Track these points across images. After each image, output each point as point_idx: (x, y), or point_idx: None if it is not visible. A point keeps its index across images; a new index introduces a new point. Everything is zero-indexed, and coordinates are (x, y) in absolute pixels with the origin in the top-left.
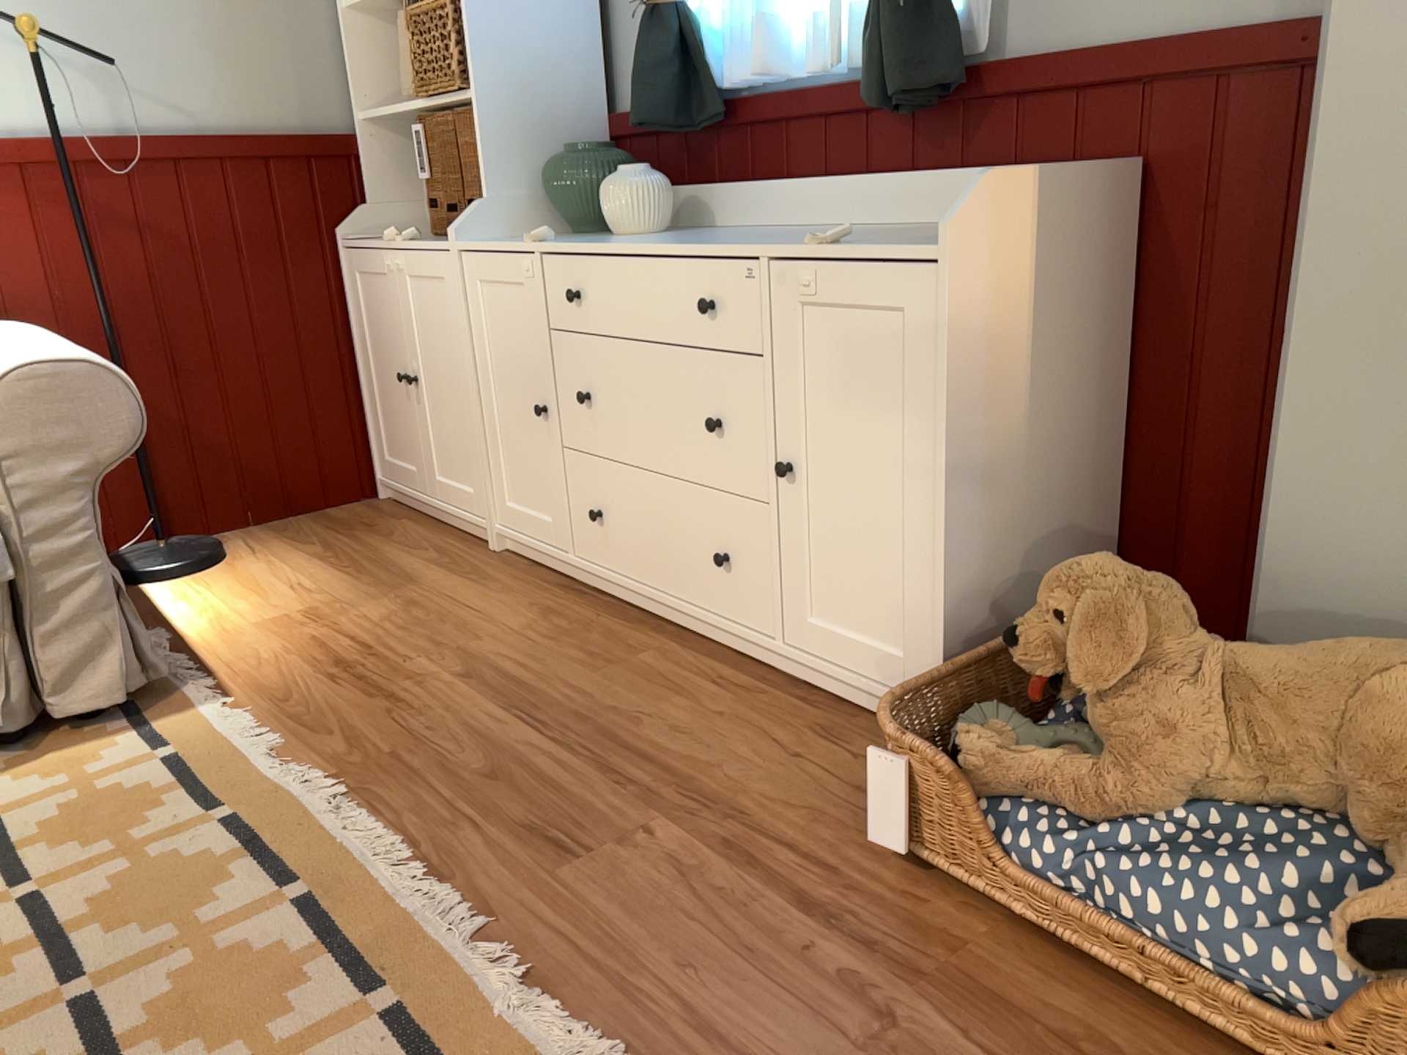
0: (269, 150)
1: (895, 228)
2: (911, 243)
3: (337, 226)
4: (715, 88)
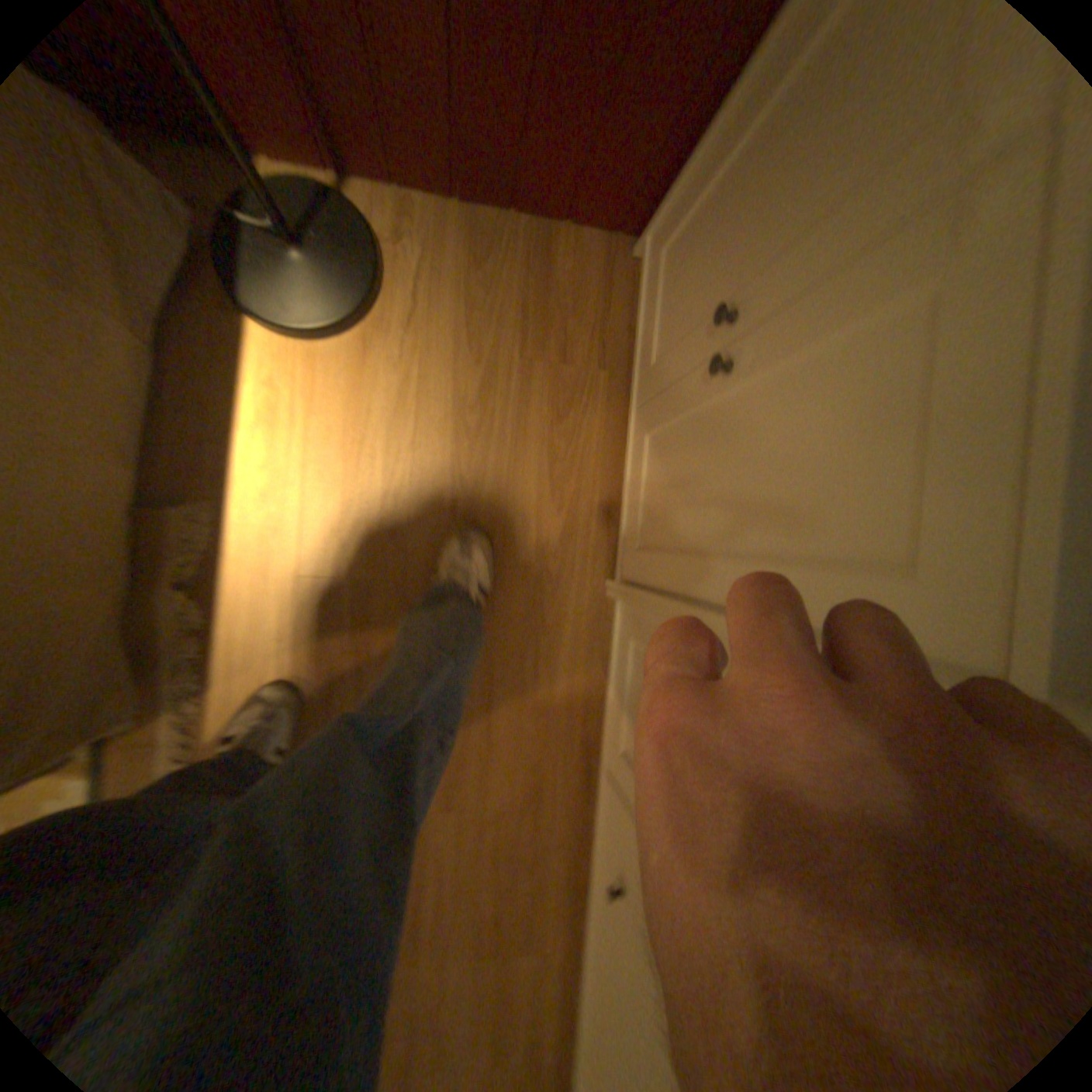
0: None
1: None
2: None
3: None
4: None
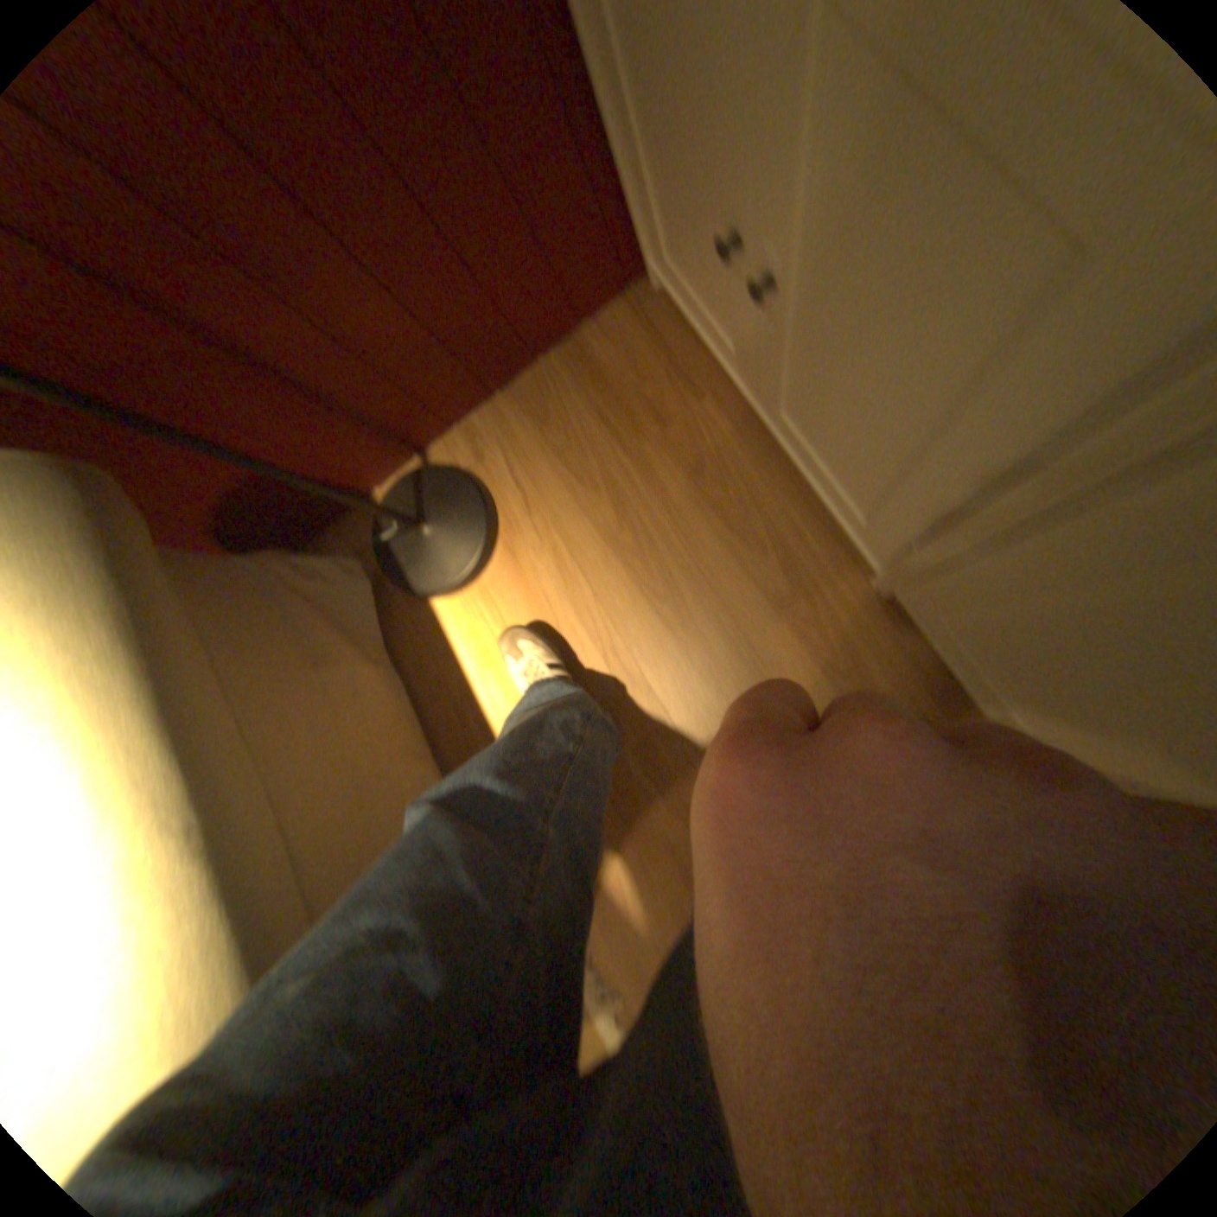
0: None
1: None
2: None
3: None
4: None
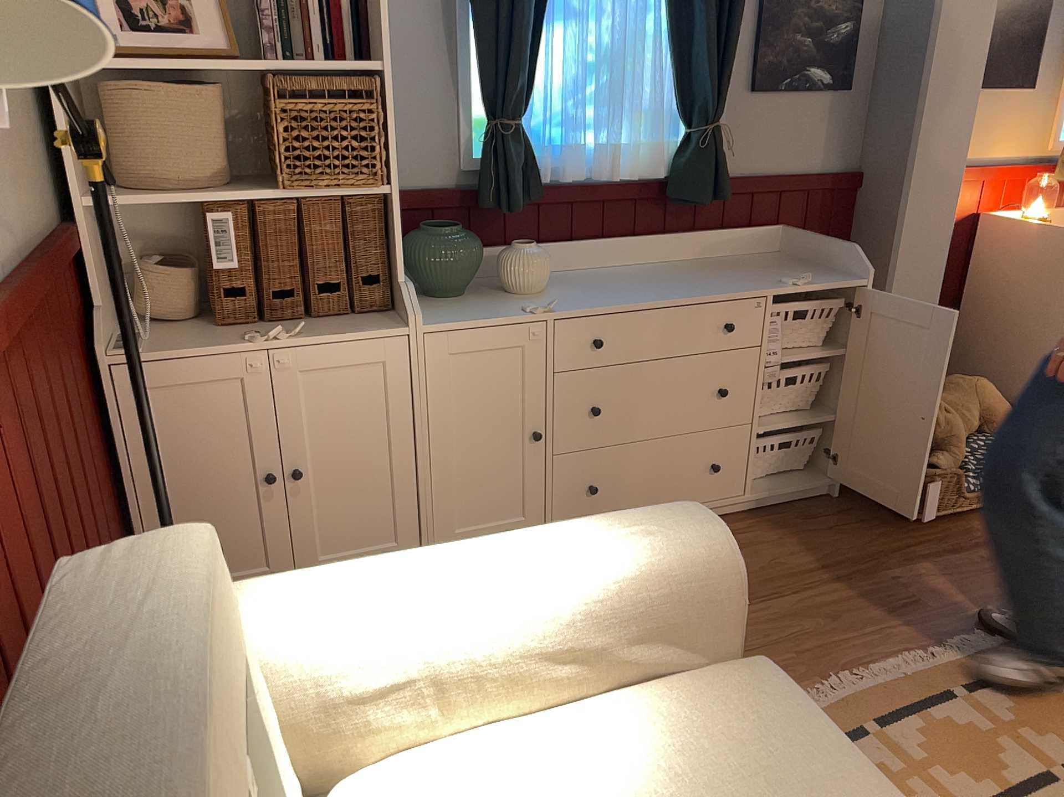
0: (59, 261)
1: (686, 264)
2: (835, 278)
3: (87, 341)
4: (539, 180)
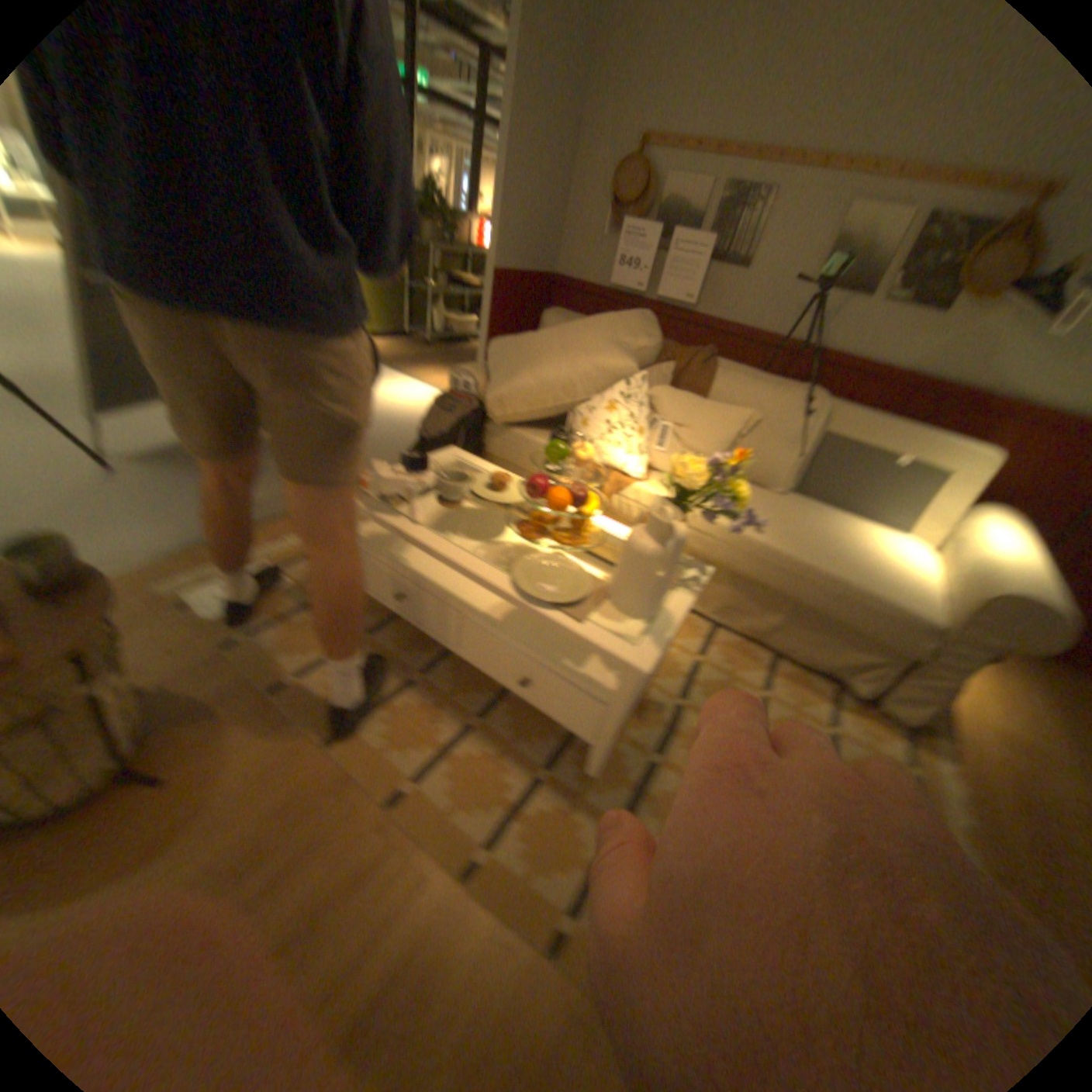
0: None
1: None
2: None
3: None
4: None
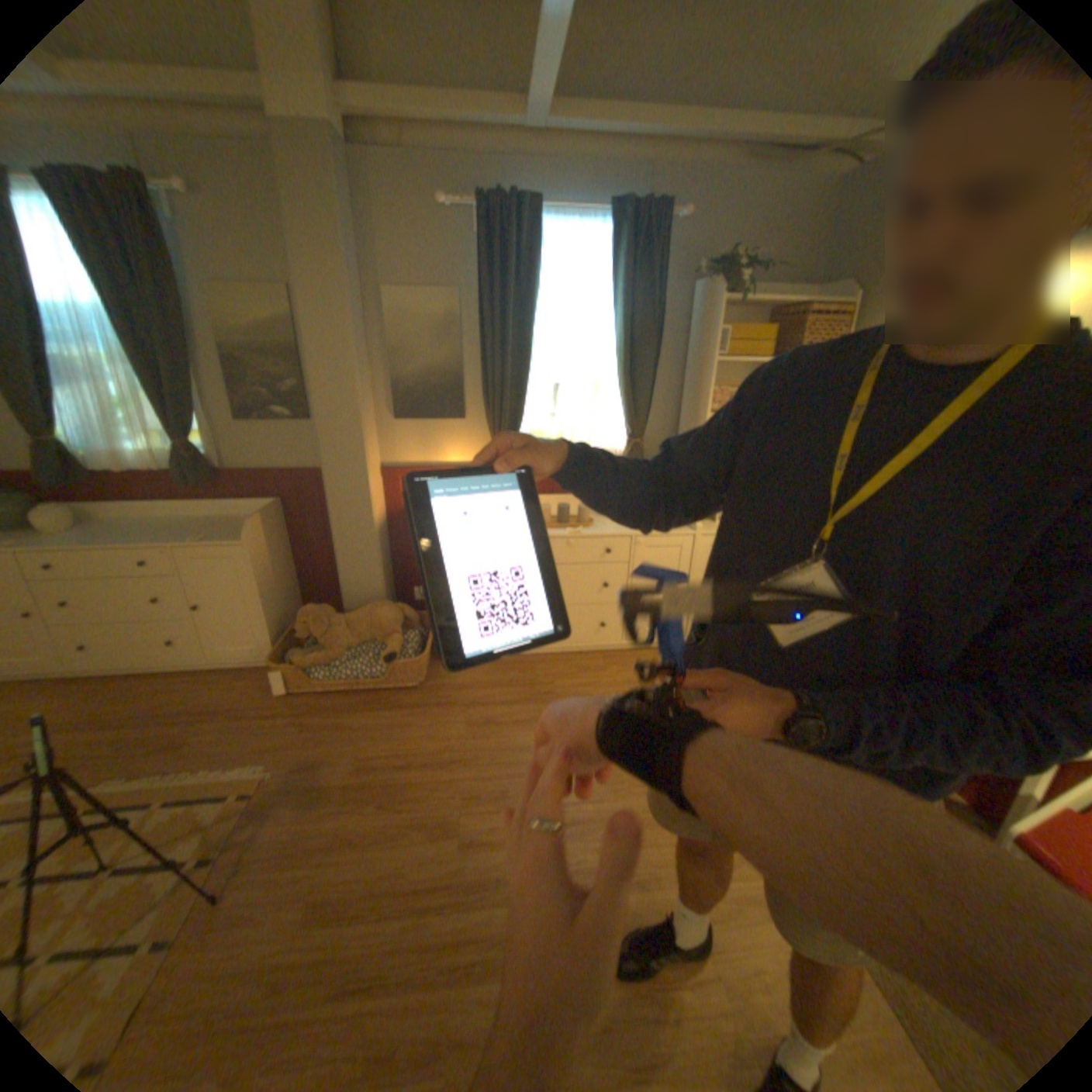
0: None
1: (199, 520)
2: (228, 539)
3: None
4: (82, 469)
